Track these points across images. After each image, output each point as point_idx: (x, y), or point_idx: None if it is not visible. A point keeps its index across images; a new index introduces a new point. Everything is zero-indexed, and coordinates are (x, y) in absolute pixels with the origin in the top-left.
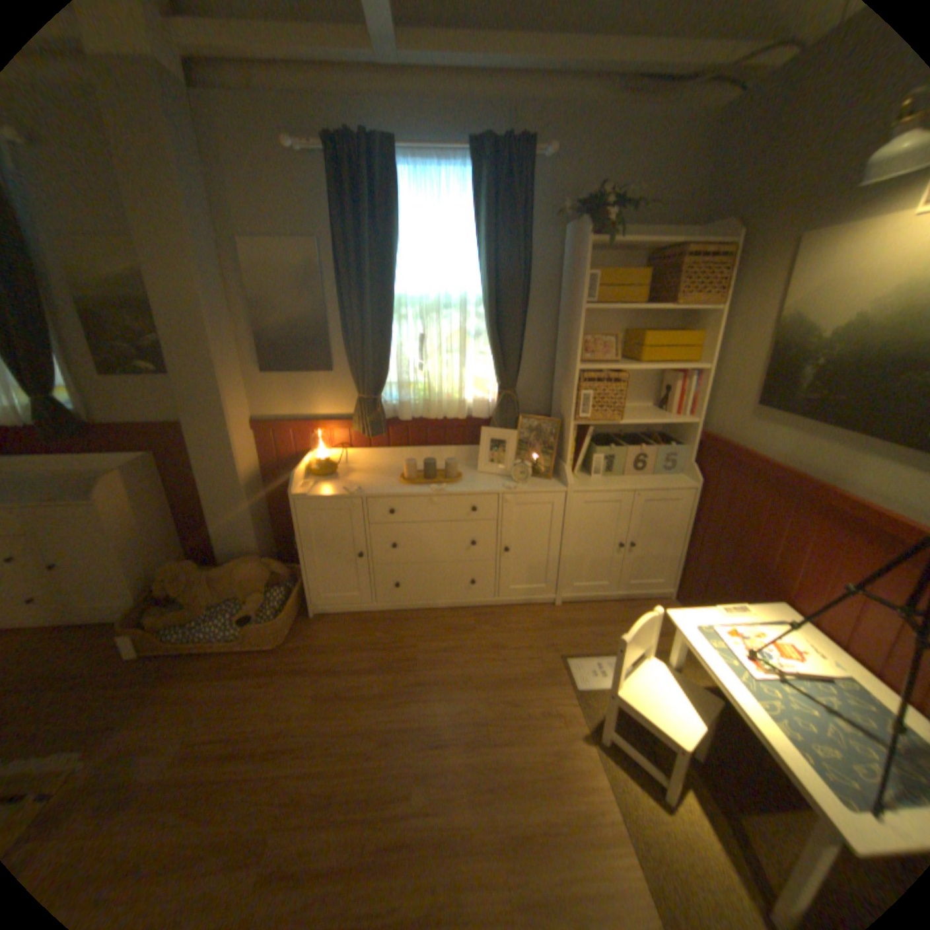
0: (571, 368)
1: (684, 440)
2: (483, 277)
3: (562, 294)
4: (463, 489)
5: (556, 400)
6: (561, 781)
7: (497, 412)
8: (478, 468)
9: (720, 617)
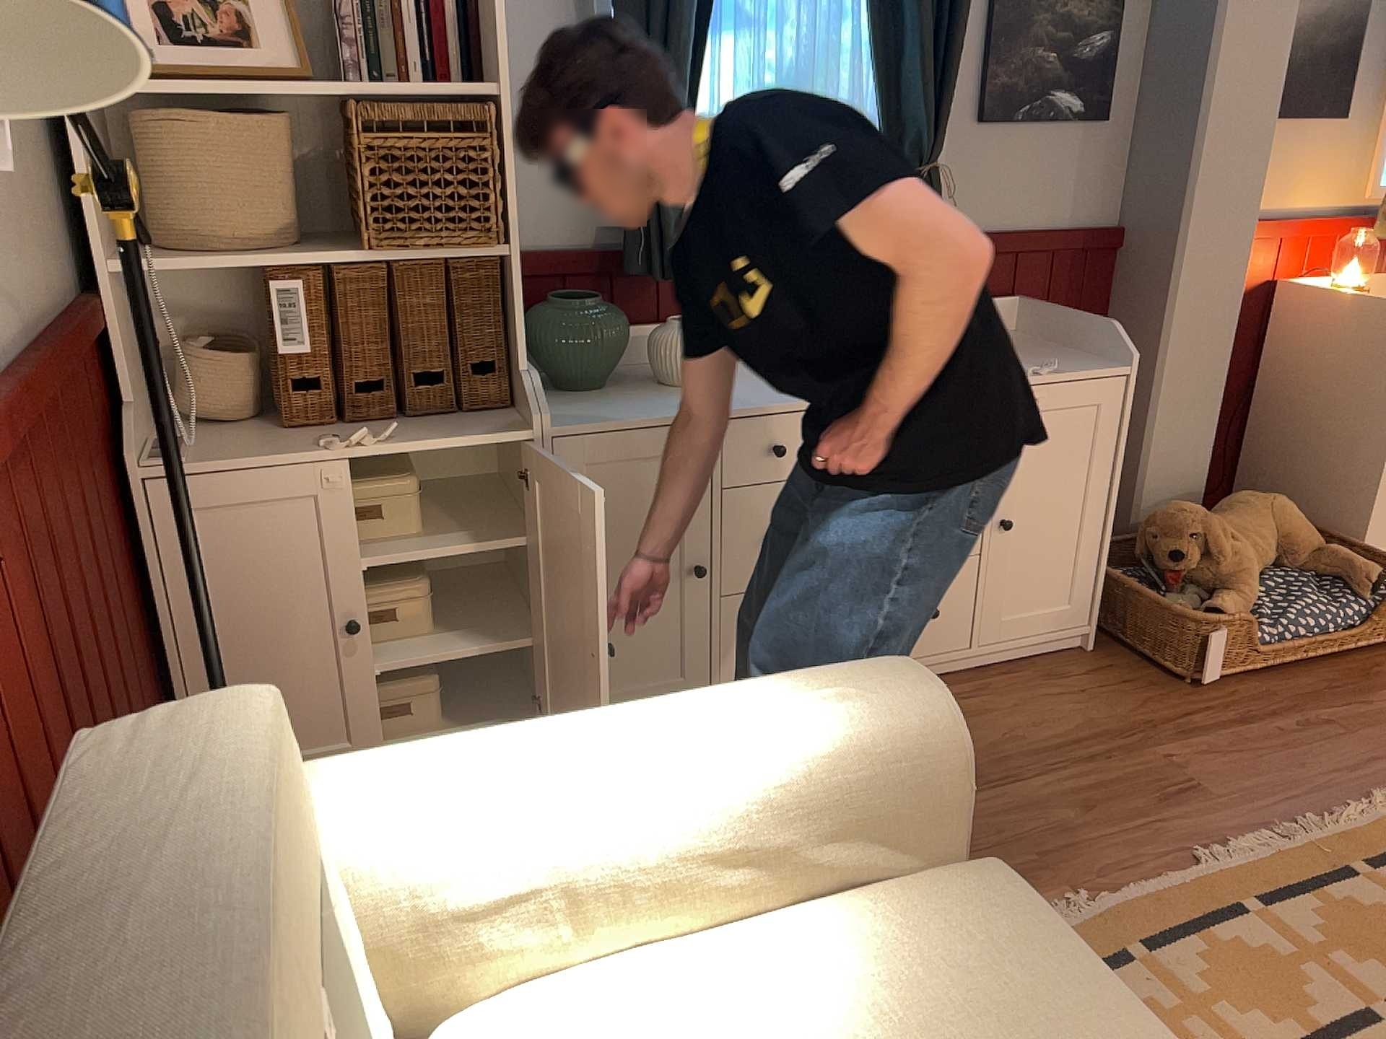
0: None
1: None
2: None
3: None
4: None
5: None
6: None
7: None
8: None
9: None
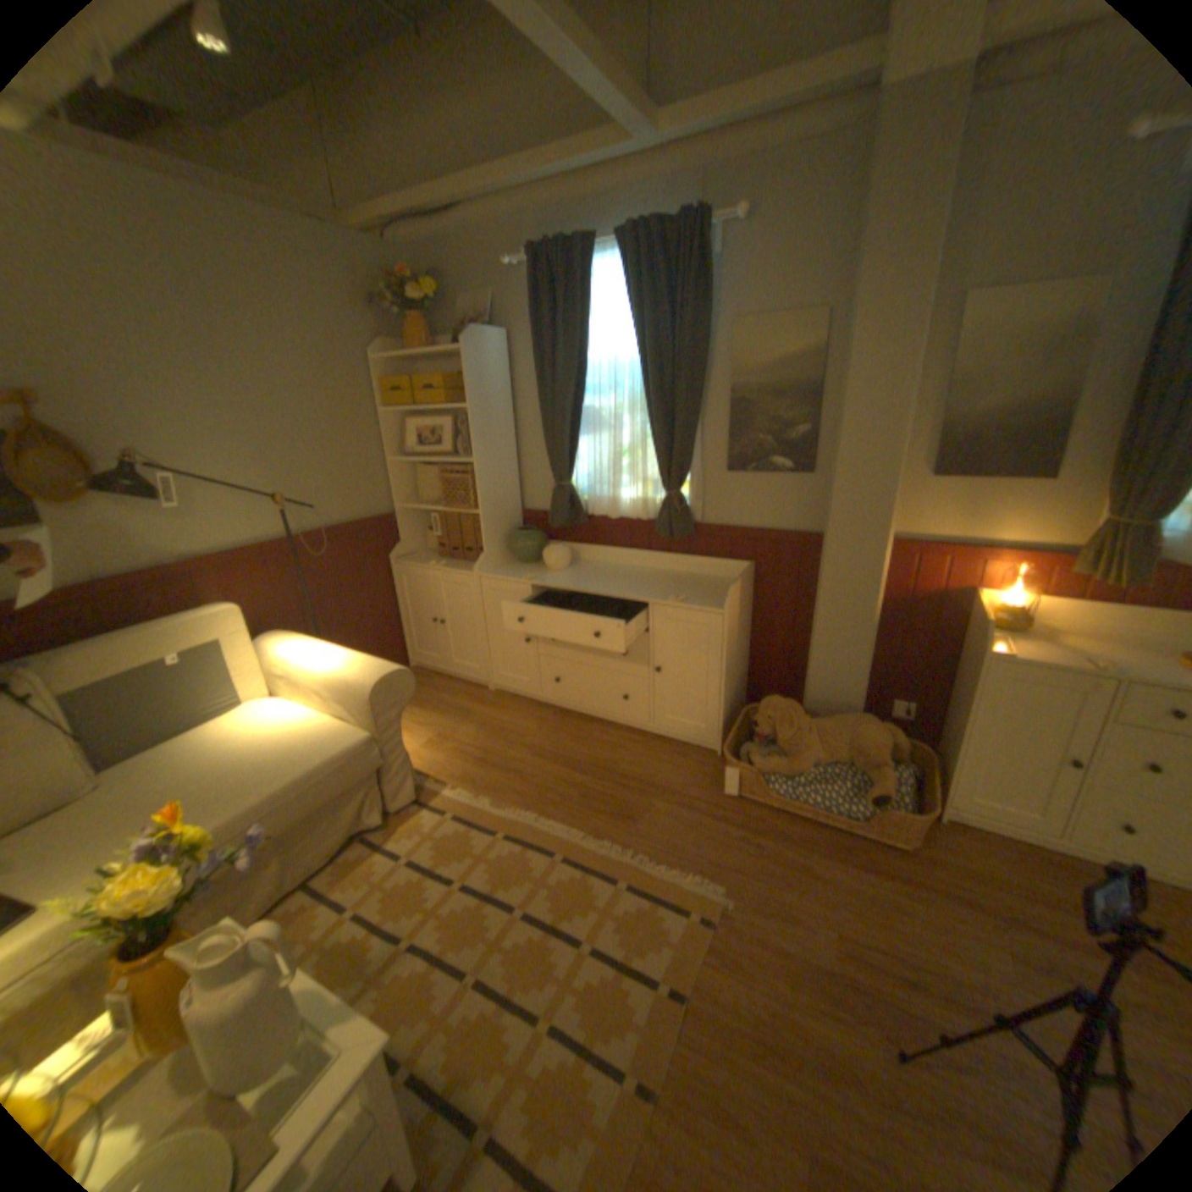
0: None
1: None
2: None
3: None
4: None
5: None
6: None
7: None
8: None
9: None
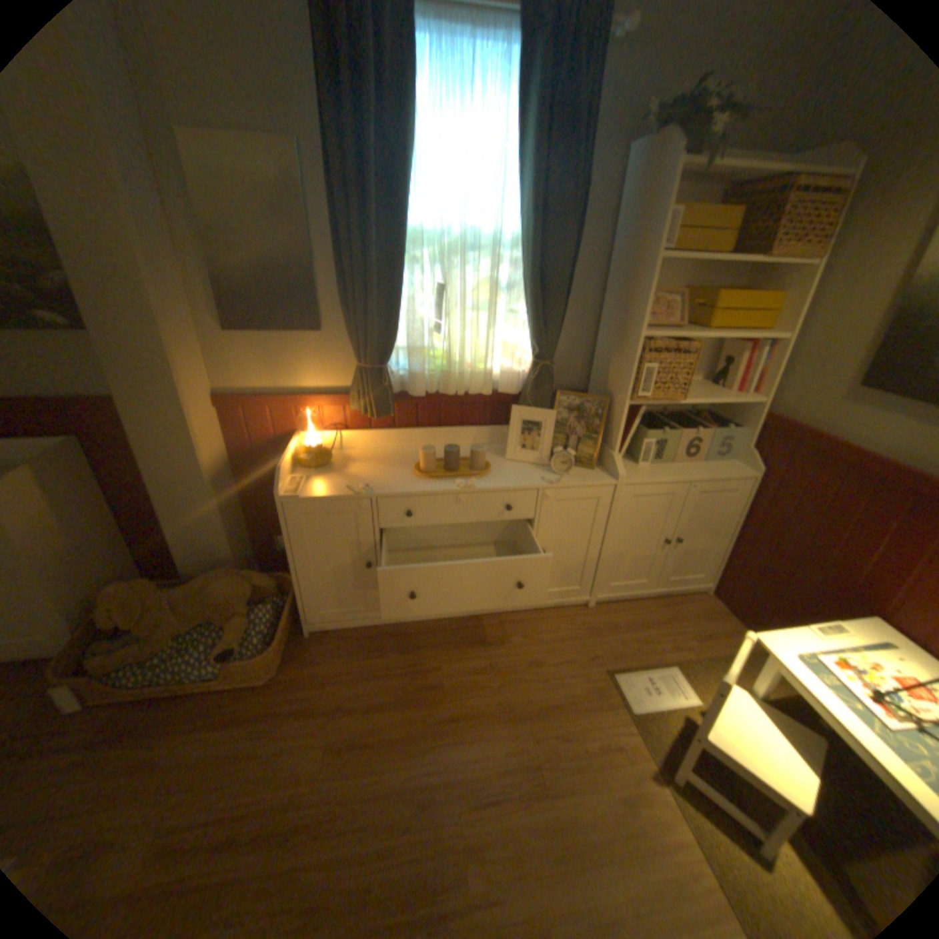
0: (631, 334)
1: (741, 421)
2: (522, 210)
3: (618, 237)
4: (495, 484)
5: (600, 372)
6: (638, 837)
7: (531, 387)
8: (503, 454)
9: (816, 639)
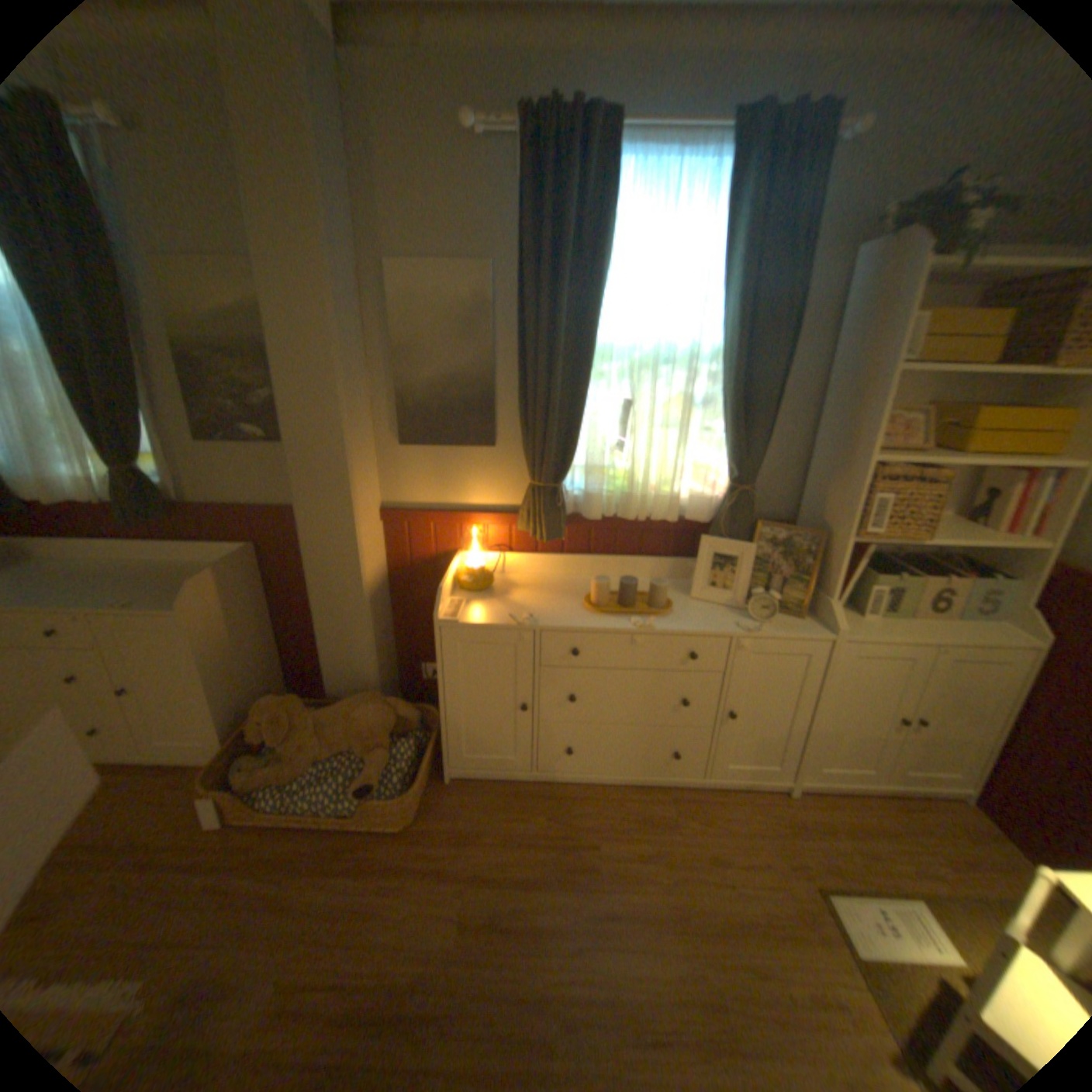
0: (858, 458)
1: (1014, 571)
2: (726, 320)
3: (842, 346)
4: (679, 627)
5: (814, 501)
6: None
7: (728, 515)
8: (688, 591)
9: None
